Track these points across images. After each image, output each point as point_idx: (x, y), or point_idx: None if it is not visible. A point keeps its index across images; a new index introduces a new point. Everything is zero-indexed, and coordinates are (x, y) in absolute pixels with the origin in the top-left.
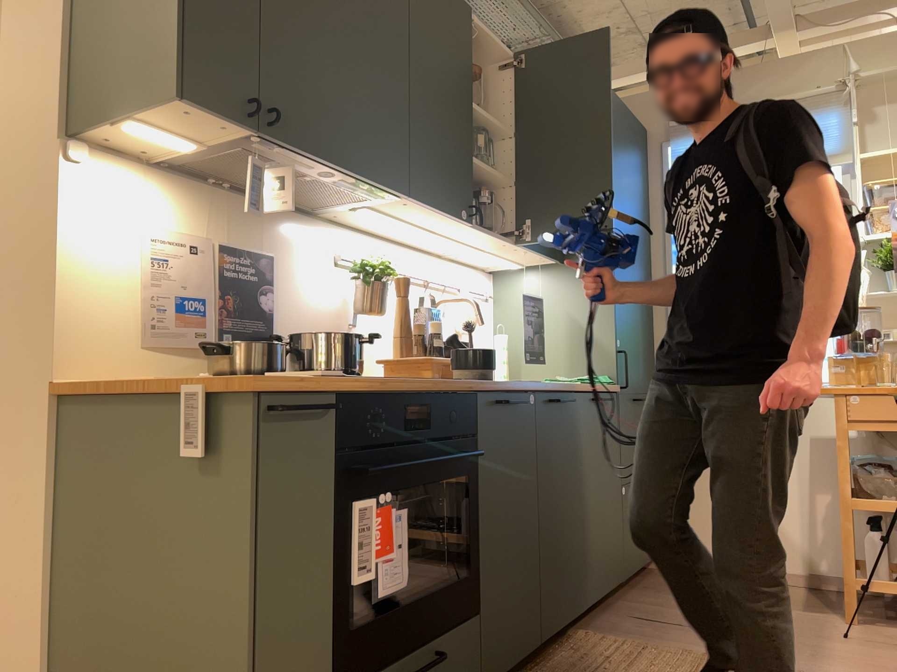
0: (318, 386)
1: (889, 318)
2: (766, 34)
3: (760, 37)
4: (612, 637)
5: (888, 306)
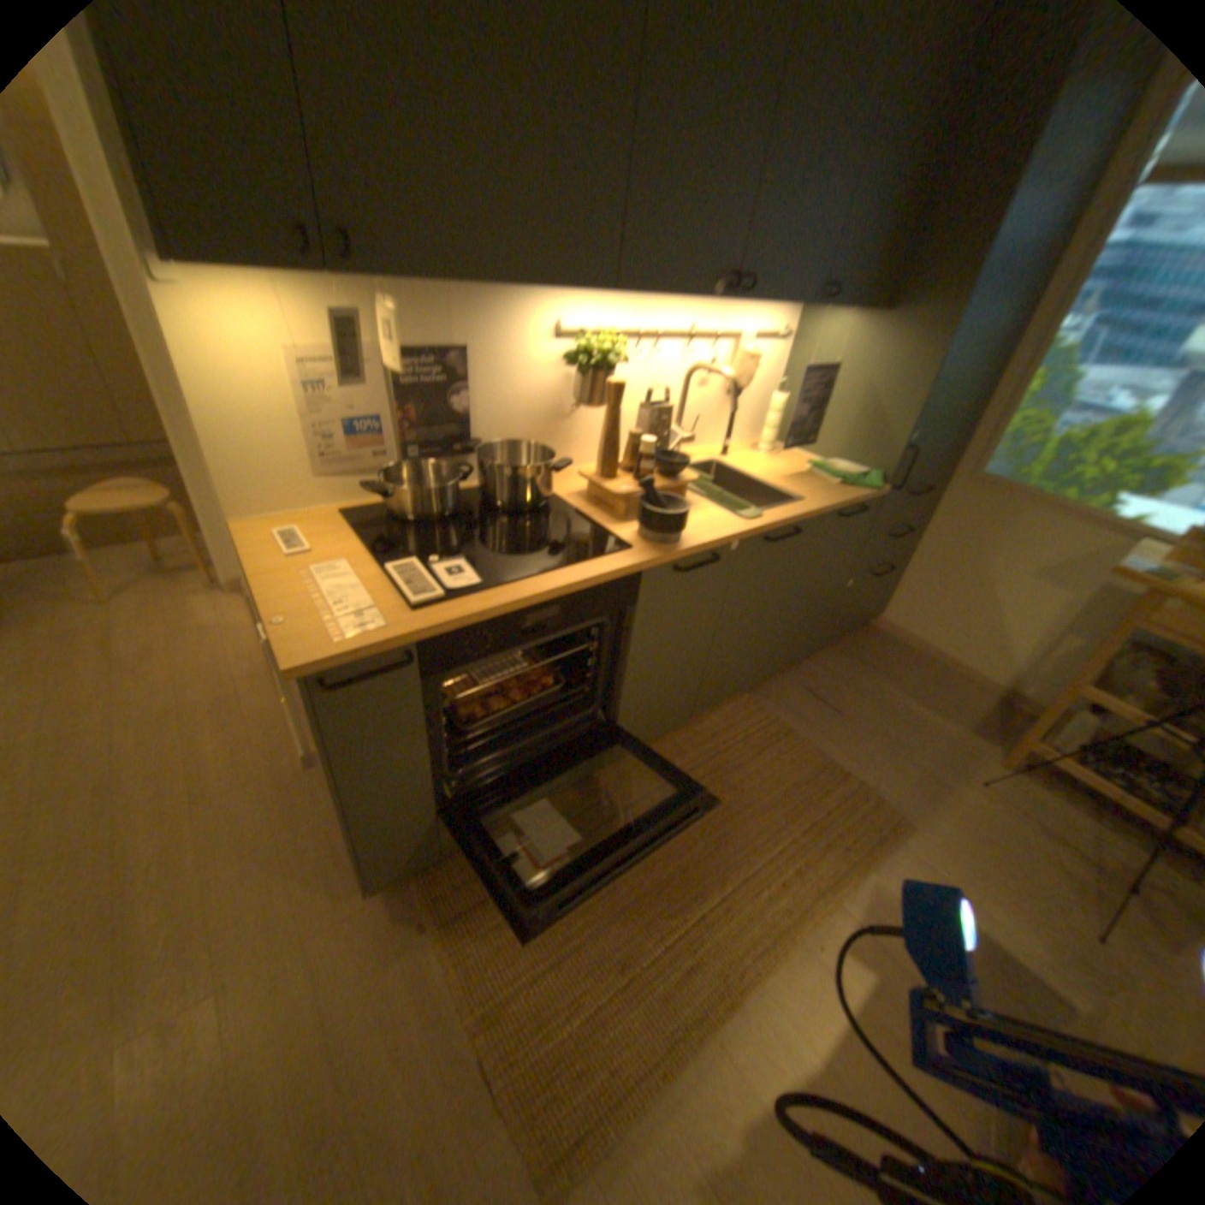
0: (387, 646)
1: None
2: None
3: None
4: (768, 710)
5: None
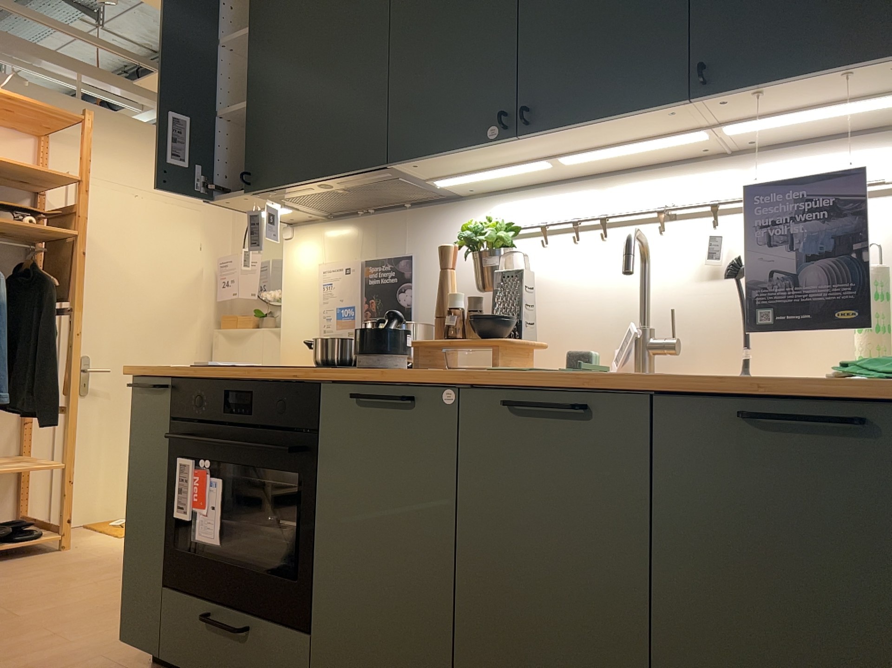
0: (157, 372)
1: None
2: None
3: None
4: None
5: None
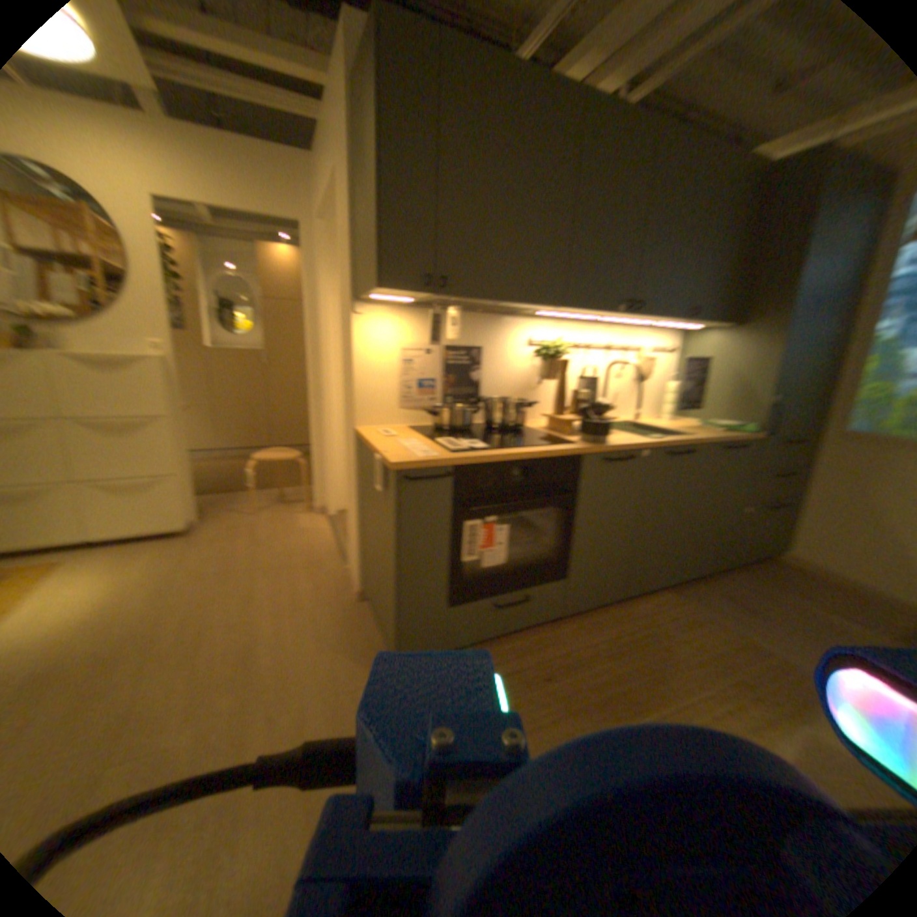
0: (442, 463)
1: None
2: None
3: None
4: (693, 604)
5: None
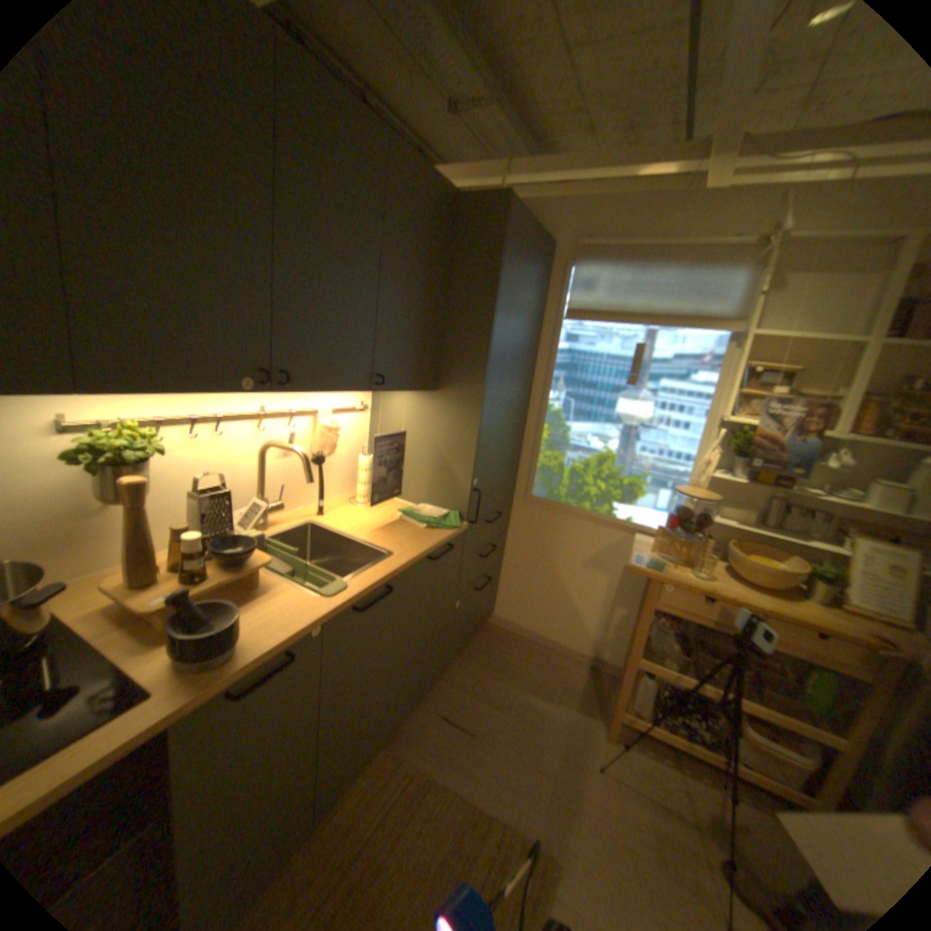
0: None
1: (724, 491)
2: (709, 149)
3: (700, 152)
4: (406, 763)
5: (727, 481)
